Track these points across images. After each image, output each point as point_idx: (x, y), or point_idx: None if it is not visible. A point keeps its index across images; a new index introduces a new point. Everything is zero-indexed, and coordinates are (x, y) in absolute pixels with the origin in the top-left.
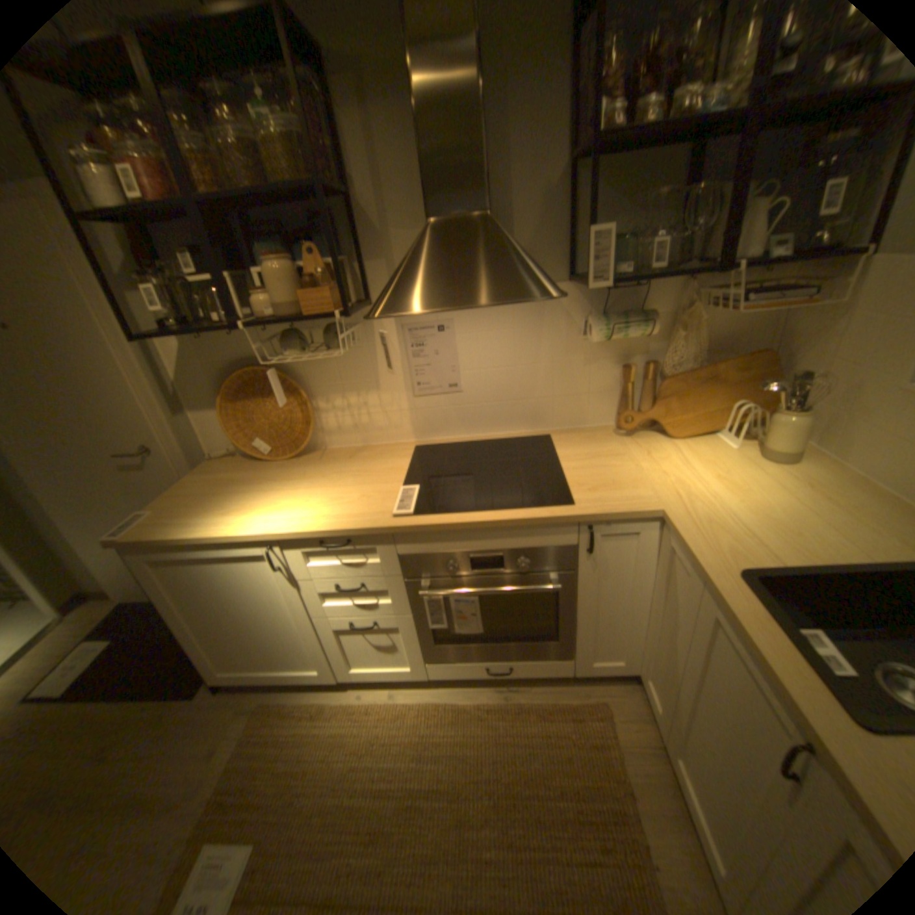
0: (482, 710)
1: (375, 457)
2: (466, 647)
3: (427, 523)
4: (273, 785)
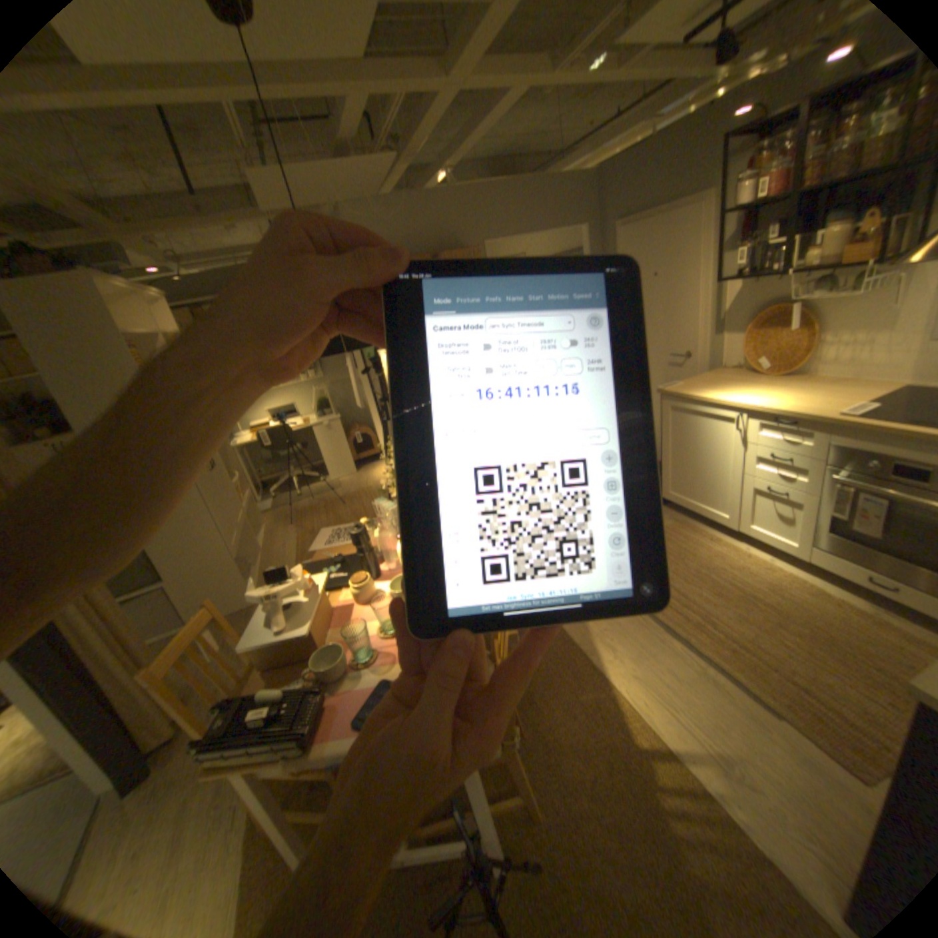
0: (846, 604)
1: (855, 386)
2: (858, 548)
3: (865, 423)
4: (677, 549)
